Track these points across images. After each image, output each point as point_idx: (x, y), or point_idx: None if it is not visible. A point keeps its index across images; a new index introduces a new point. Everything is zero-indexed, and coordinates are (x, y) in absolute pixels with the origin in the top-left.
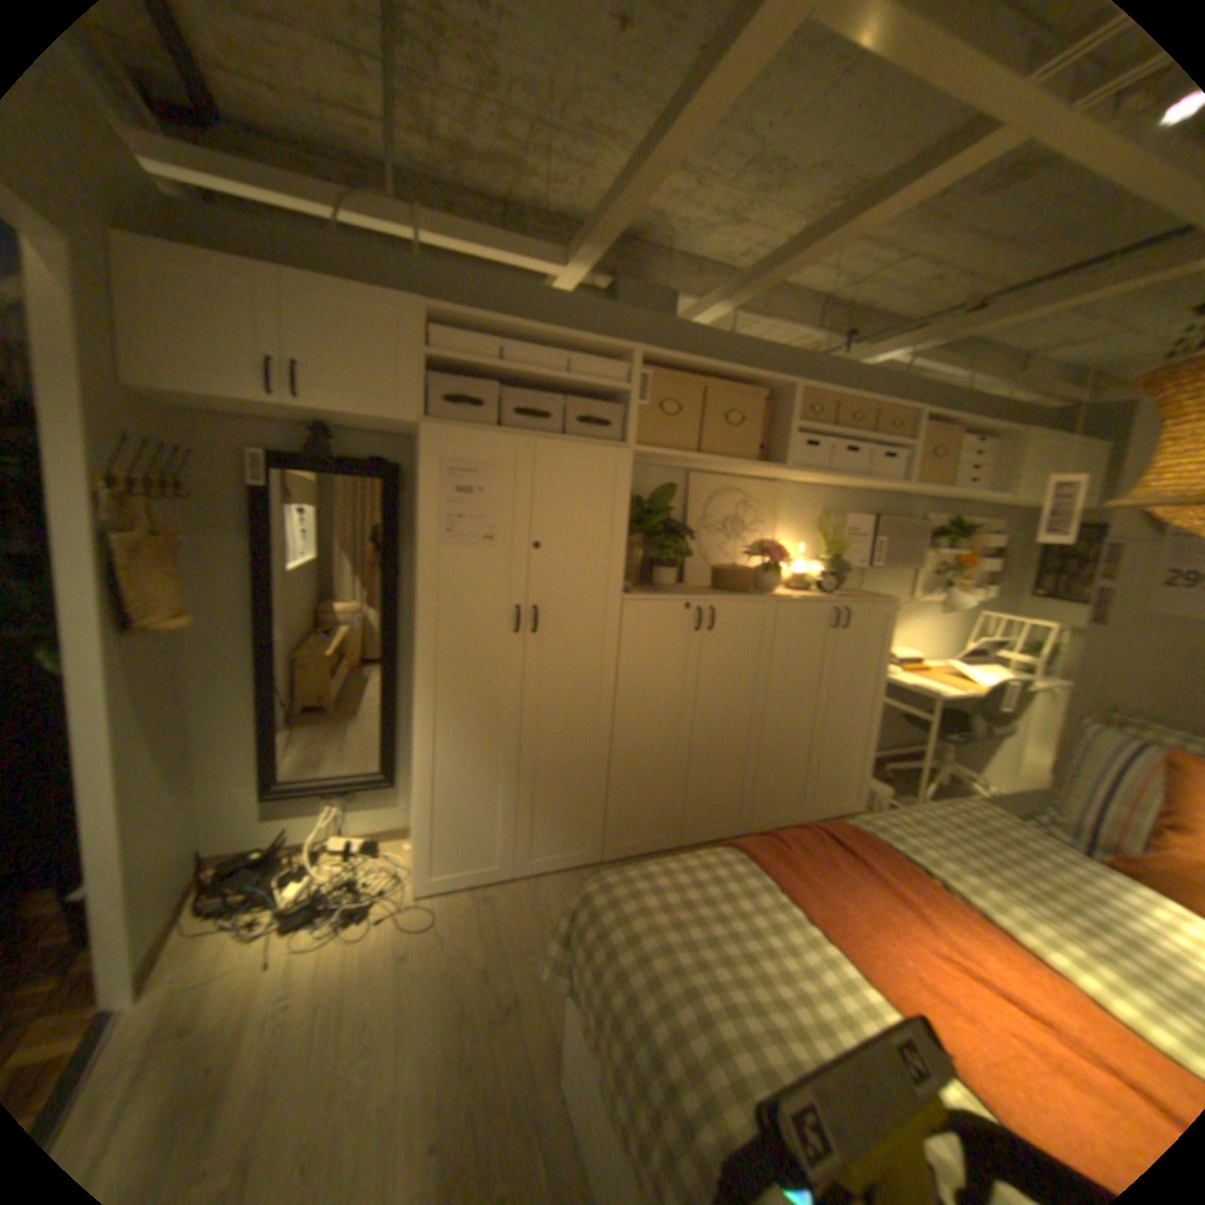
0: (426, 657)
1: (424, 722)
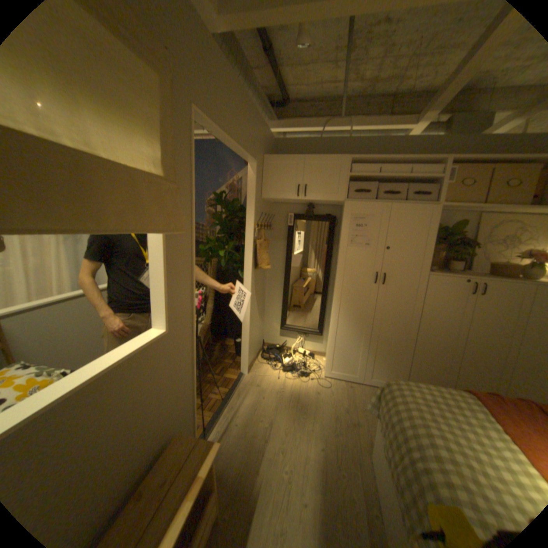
0: (337, 288)
1: (334, 312)
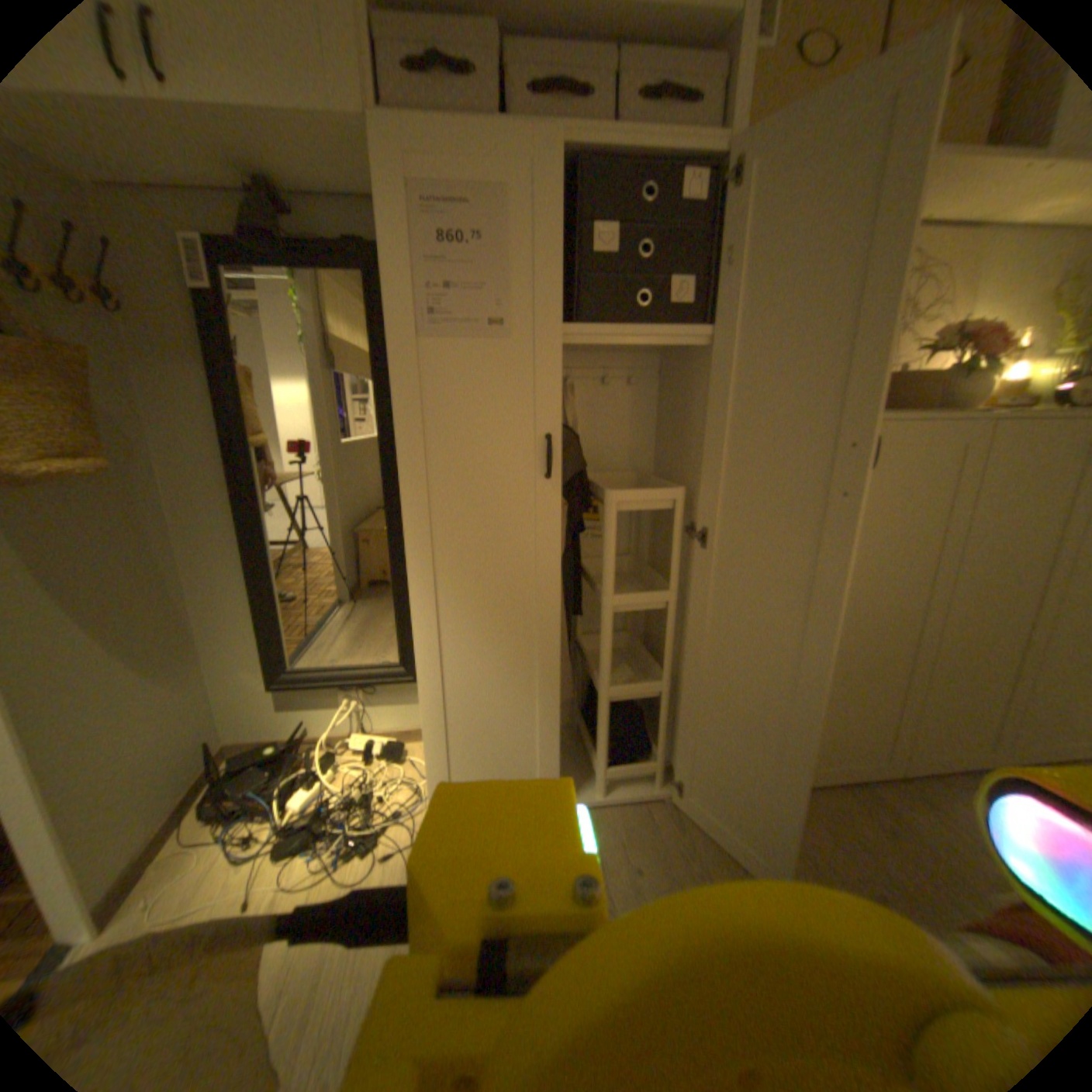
0: (413, 512)
1: (421, 605)
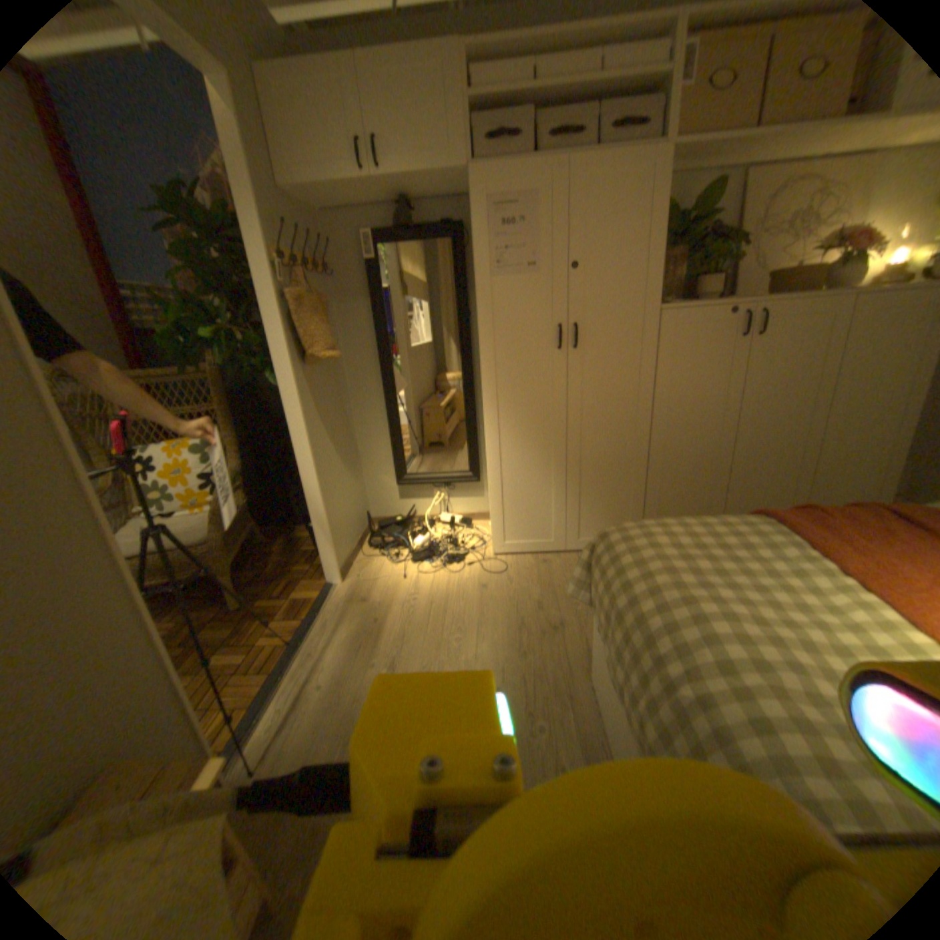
0: (487, 370)
1: (489, 422)
